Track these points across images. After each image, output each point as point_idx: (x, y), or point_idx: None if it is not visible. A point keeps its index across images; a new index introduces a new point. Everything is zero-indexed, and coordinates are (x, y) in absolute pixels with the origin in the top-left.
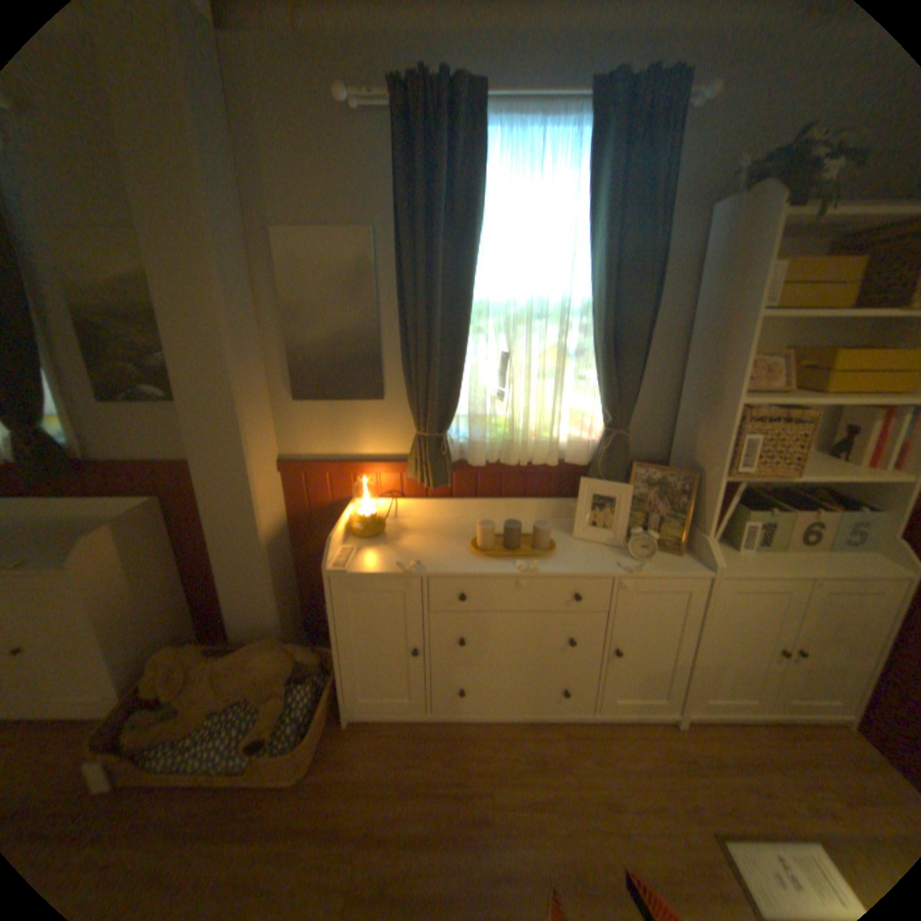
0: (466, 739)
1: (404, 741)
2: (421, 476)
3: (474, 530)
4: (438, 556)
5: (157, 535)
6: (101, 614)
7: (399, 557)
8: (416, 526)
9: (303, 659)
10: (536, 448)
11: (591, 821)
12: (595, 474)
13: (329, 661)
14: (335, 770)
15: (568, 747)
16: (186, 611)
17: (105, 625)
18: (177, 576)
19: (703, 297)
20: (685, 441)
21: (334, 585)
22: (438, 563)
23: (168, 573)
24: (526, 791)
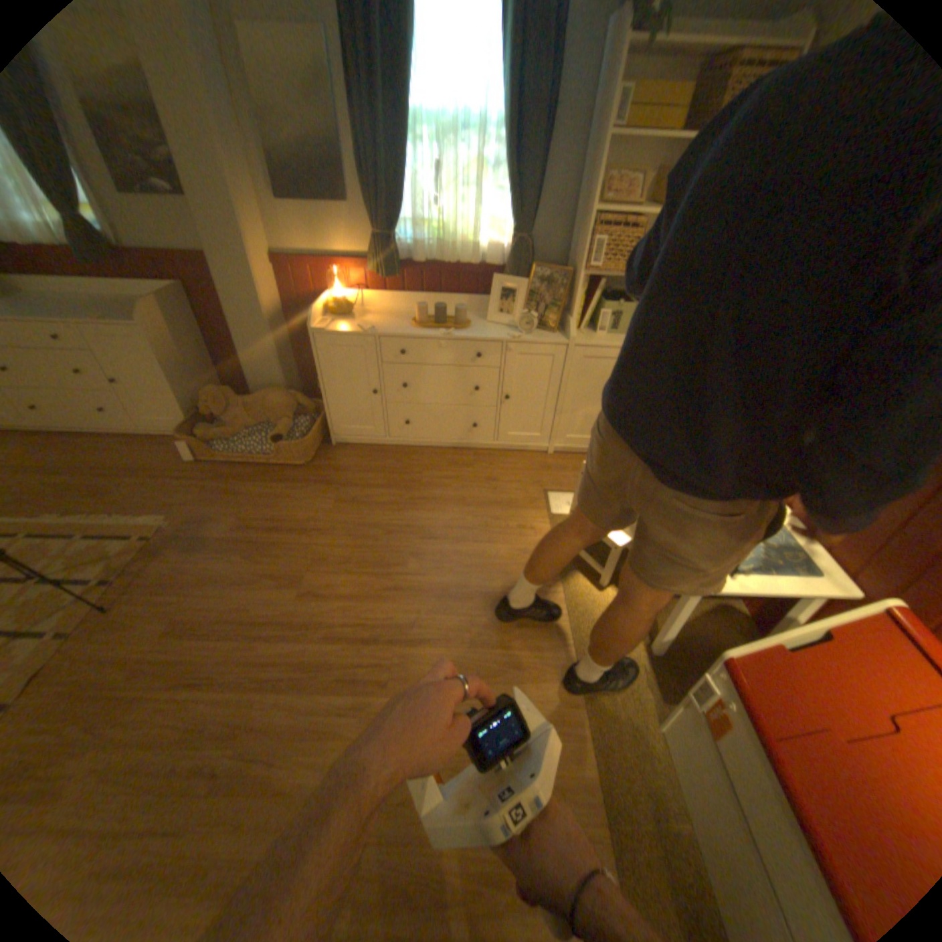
0: (411, 453)
1: (371, 452)
2: (377, 270)
3: (417, 316)
4: (388, 327)
5: (185, 313)
6: (162, 359)
7: (360, 326)
8: (376, 312)
9: (303, 401)
10: (464, 251)
11: (475, 484)
12: (505, 273)
13: (321, 409)
14: (328, 461)
15: (474, 458)
16: (216, 377)
17: (166, 367)
18: (205, 349)
19: (594, 116)
20: (573, 248)
21: (318, 345)
22: (386, 330)
23: (198, 344)
24: (441, 472)
